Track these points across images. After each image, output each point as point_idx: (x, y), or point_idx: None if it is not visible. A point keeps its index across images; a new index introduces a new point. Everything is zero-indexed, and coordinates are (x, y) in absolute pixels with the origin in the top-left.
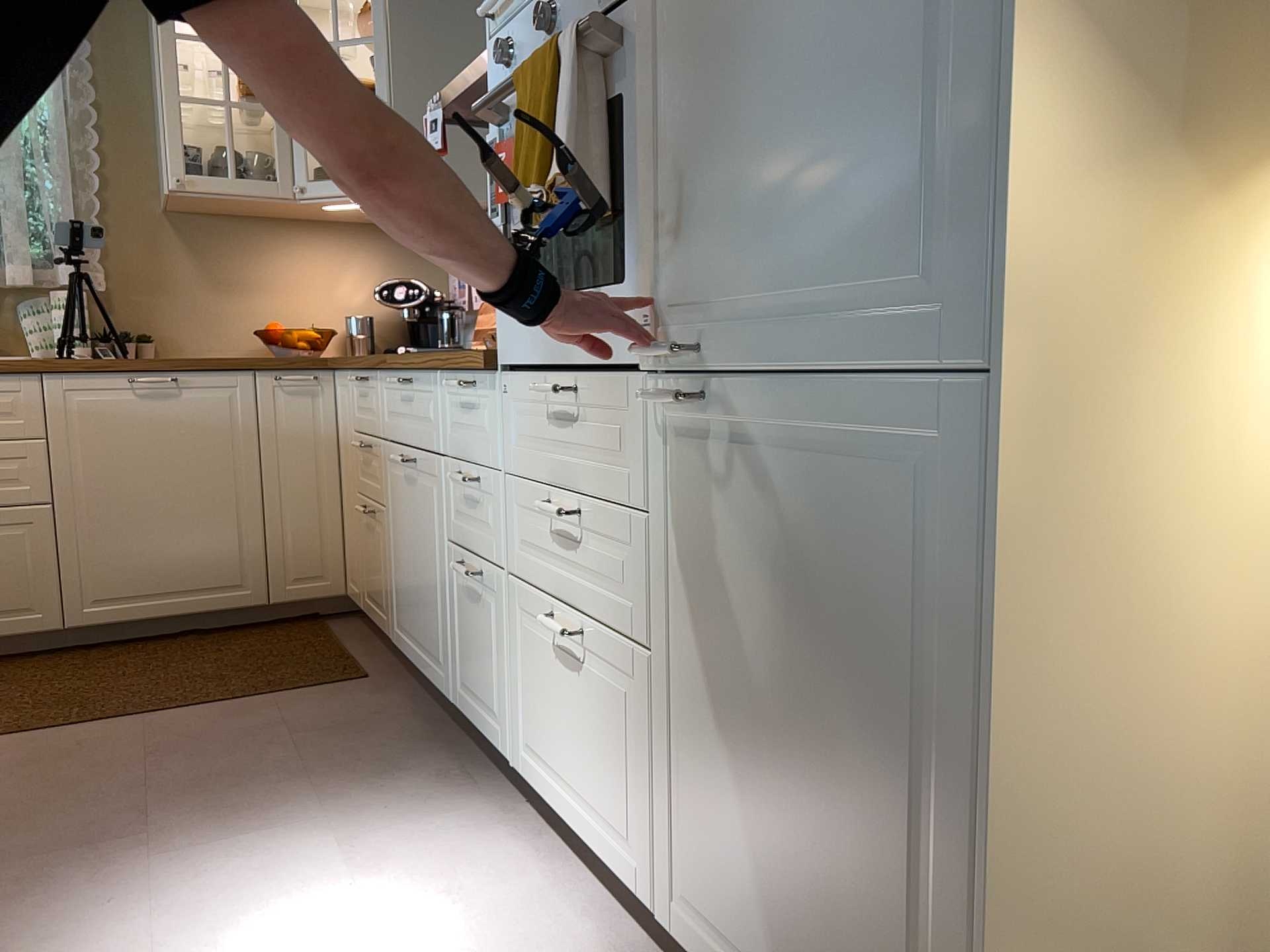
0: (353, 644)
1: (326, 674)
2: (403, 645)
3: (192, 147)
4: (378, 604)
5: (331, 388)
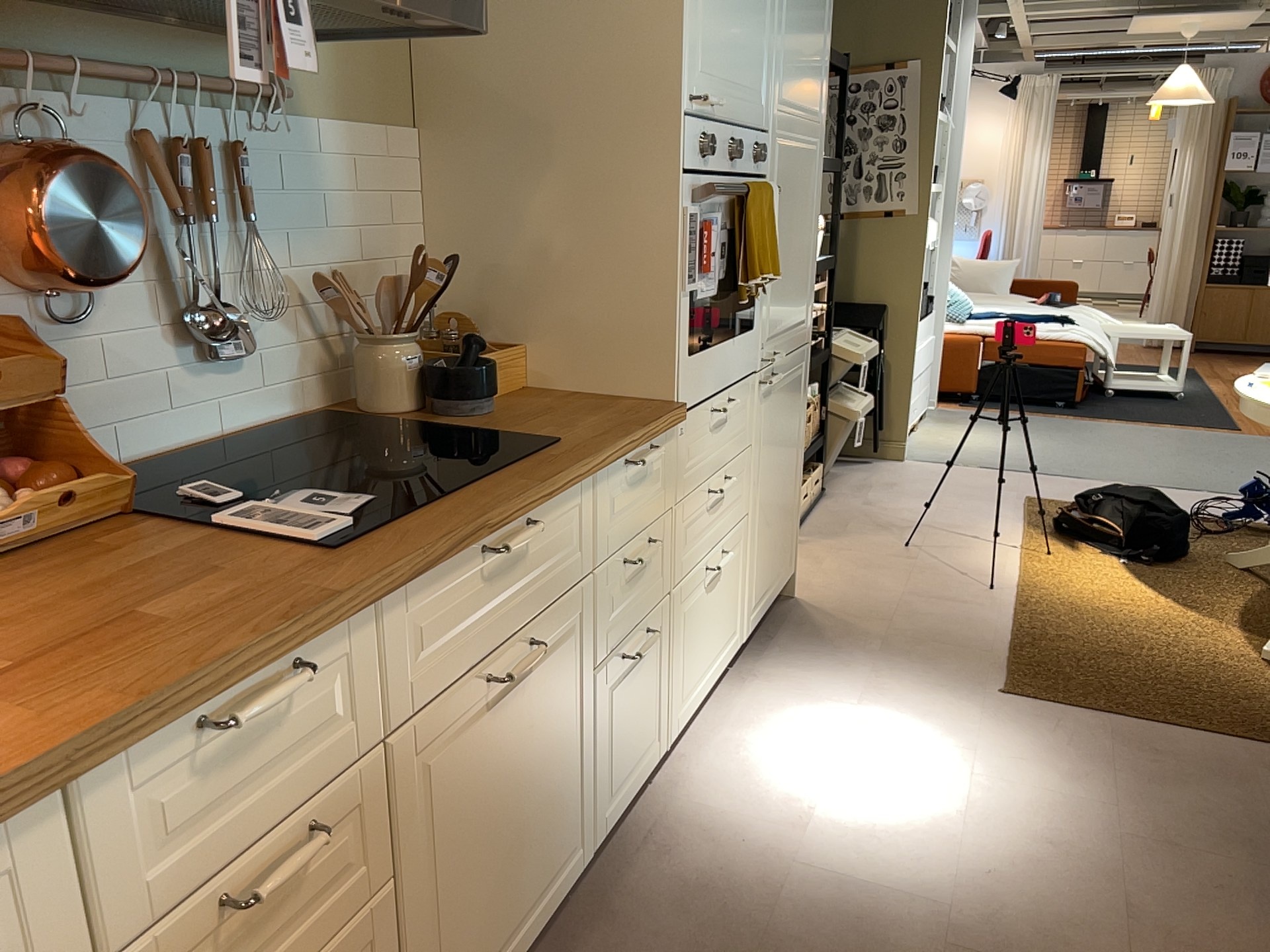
0: None
1: None
2: None
3: None
4: None
5: None
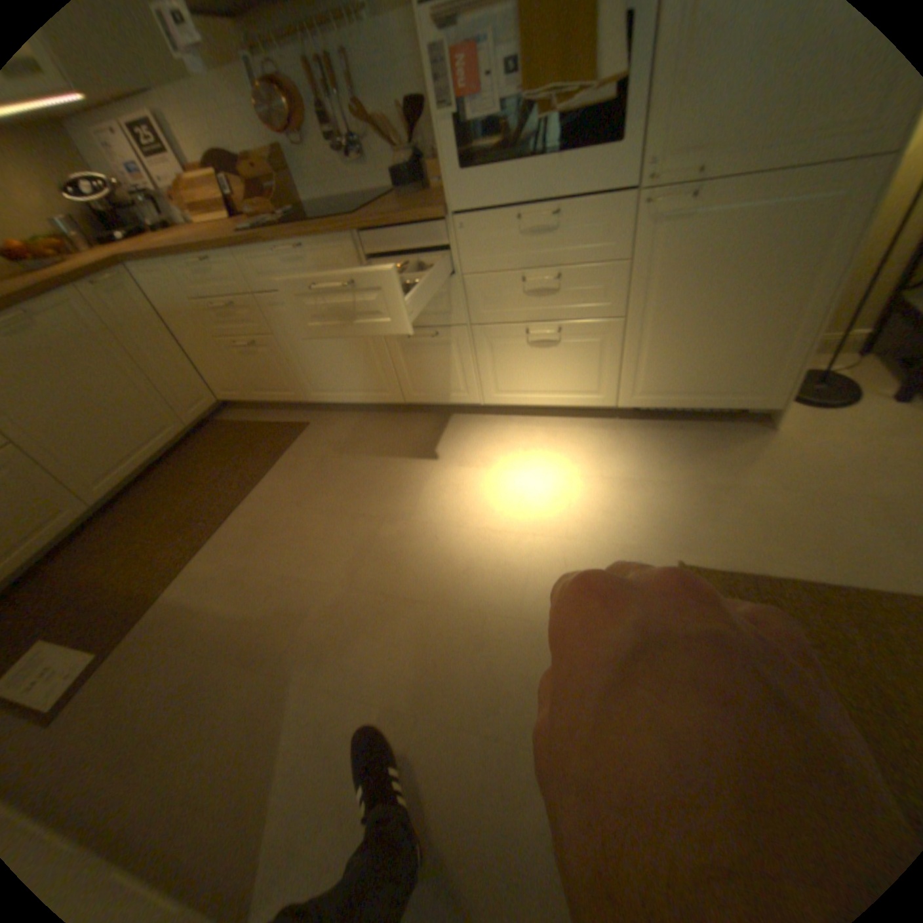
0: (260, 418)
1: (286, 434)
2: (328, 398)
3: None
4: (277, 390)
5: (131, 278)
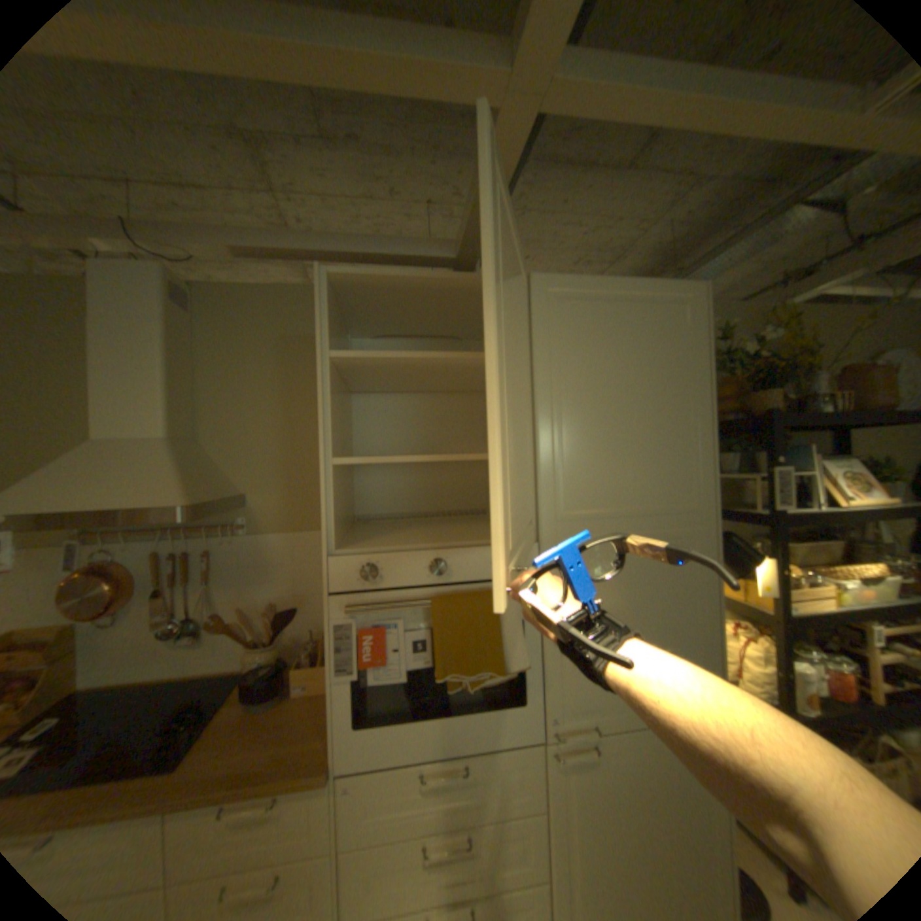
0: None
1: None
2: None
3: None
4: None
5: None
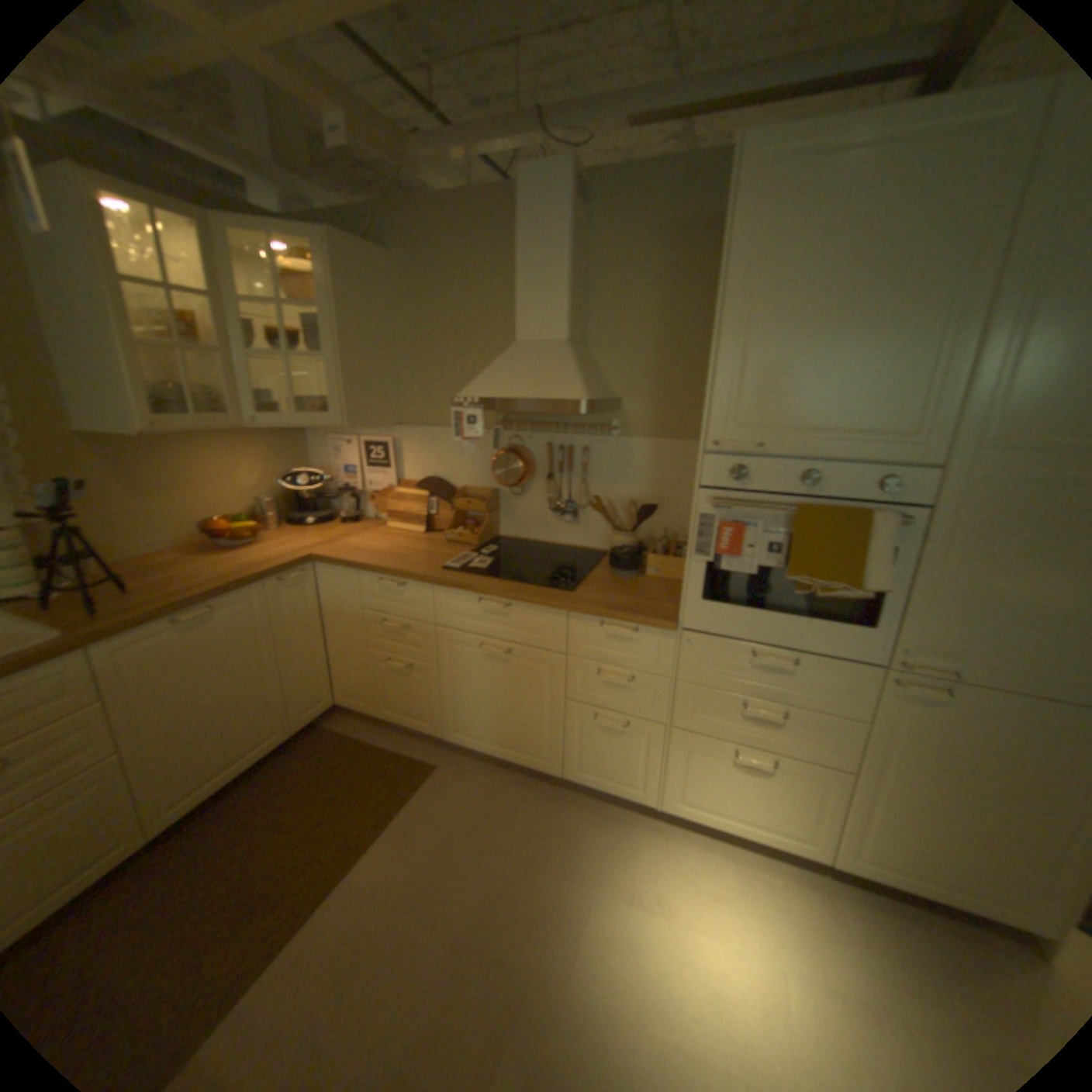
0: (374, 741)
1: (405, 778)
2: (467, 744)
3: (142, 388)
4: (410, 717)
5: (310, 576)
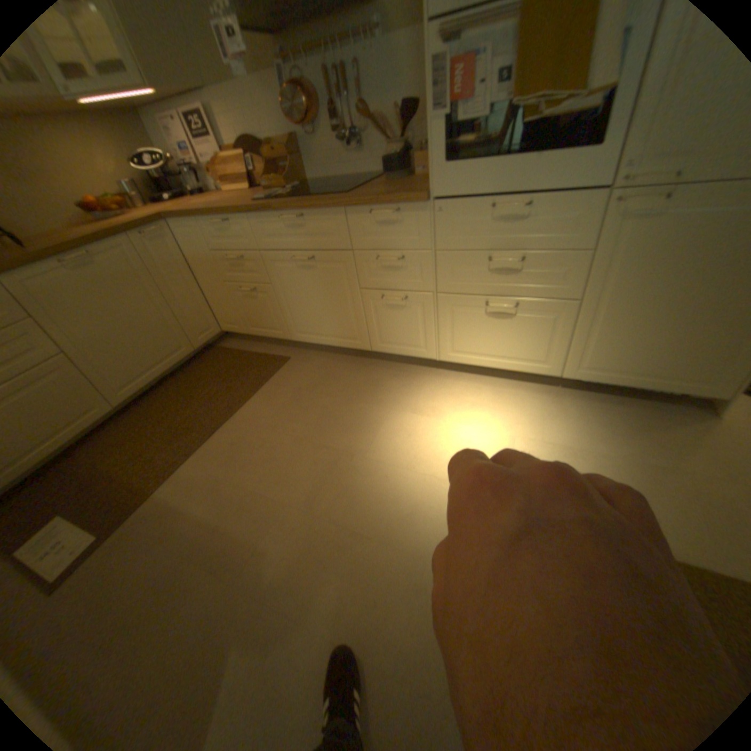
0: (251, 349)
1: (270, 365)
2: (307, 339)
3: None
4: (268, 328)
5: (168, 231)
